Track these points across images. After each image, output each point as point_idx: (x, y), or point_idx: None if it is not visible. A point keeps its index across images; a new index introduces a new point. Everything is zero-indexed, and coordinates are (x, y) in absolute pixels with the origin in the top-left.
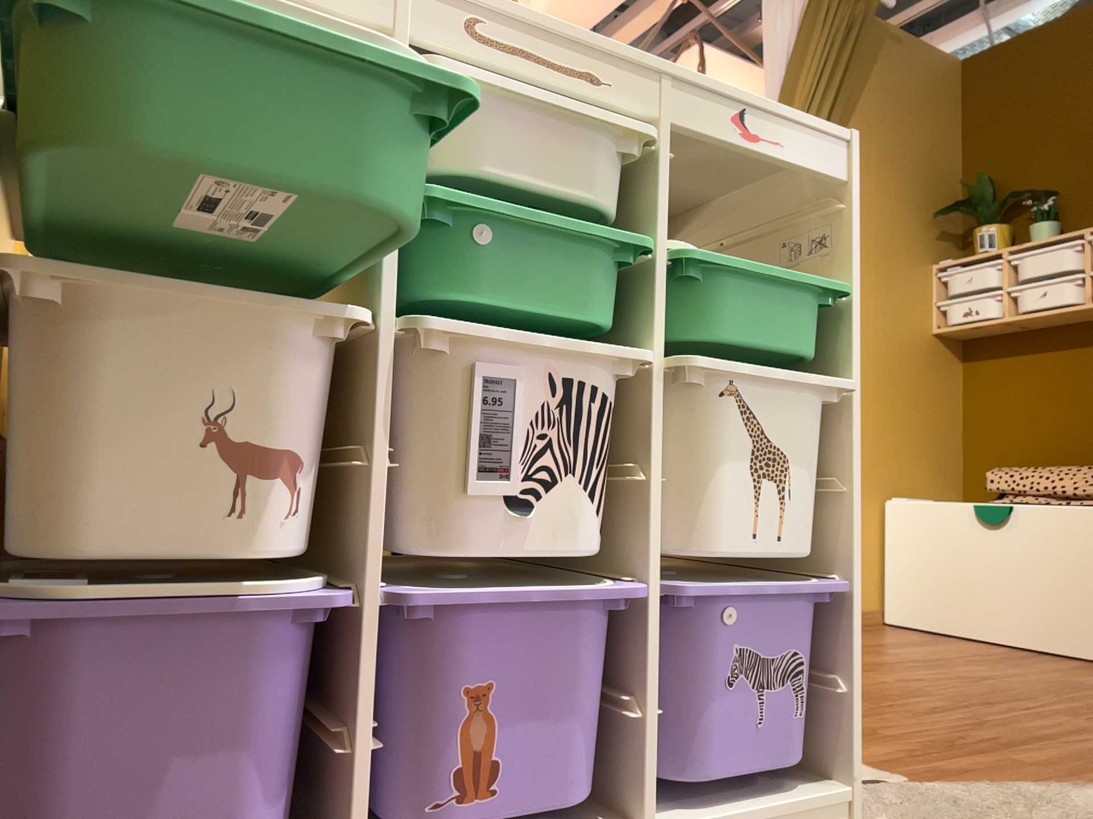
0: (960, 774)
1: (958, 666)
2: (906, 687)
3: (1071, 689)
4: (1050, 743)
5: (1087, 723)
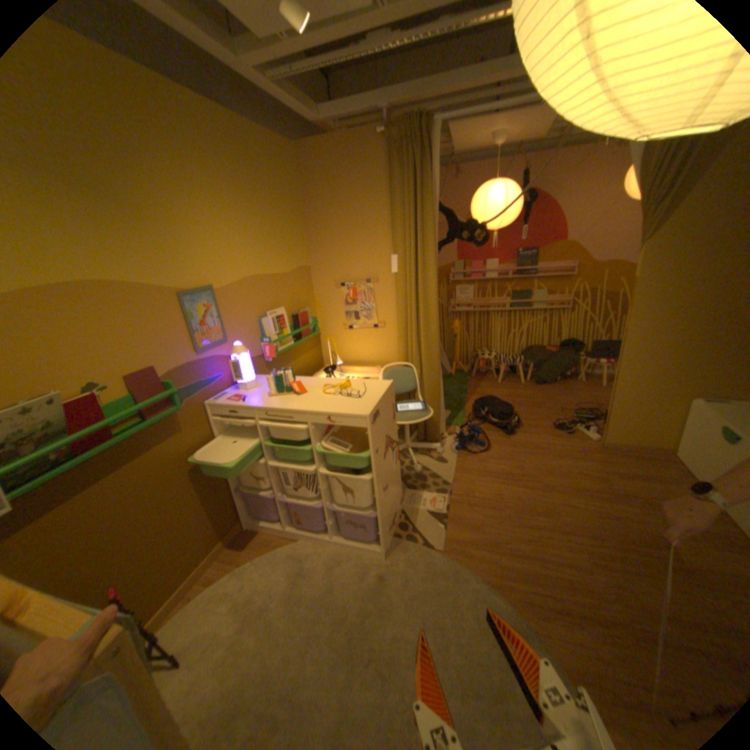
0: (461, 560)
1: (622, 509)
2: (551, 514)
3: (644, 549)
4: (530, 567)
5: (583, 568)
